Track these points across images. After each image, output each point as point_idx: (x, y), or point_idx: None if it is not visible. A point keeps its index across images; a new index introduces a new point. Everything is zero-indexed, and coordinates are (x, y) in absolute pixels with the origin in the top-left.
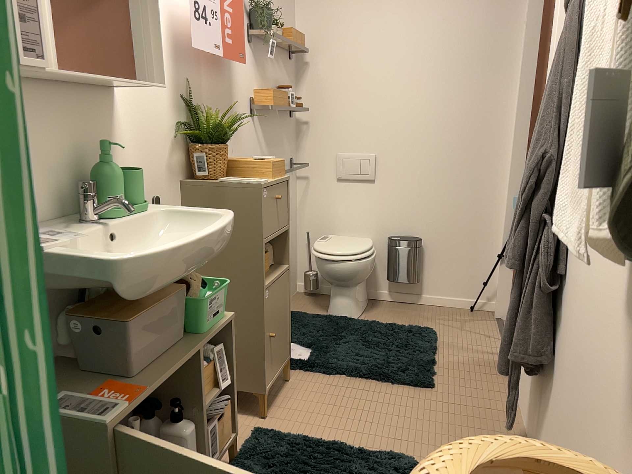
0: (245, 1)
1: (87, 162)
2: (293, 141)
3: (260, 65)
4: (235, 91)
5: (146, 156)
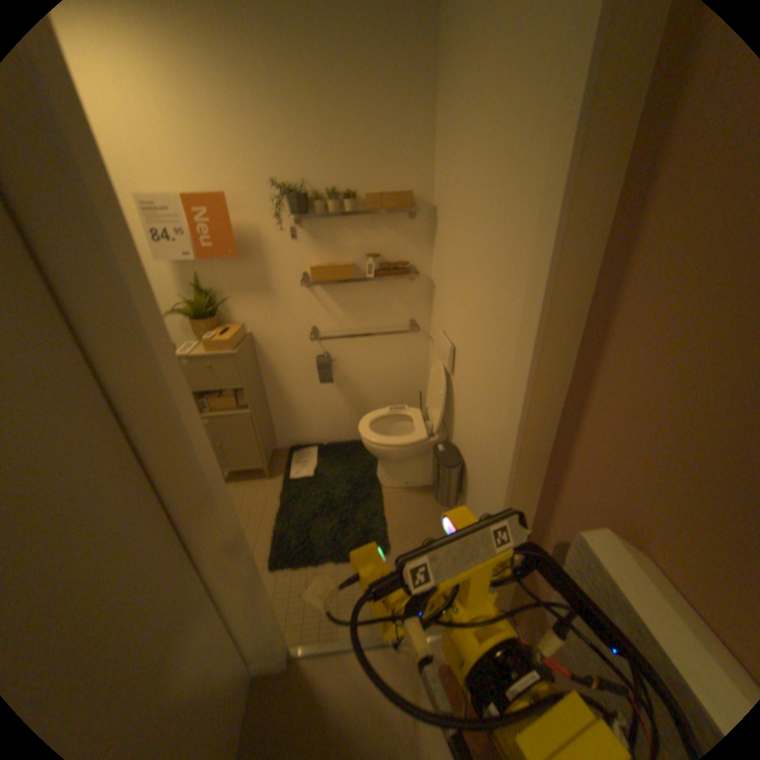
0: (277, 189)
1: None
2: (418, 304)
3: (322, 240)
4: (270, 272)
5: None
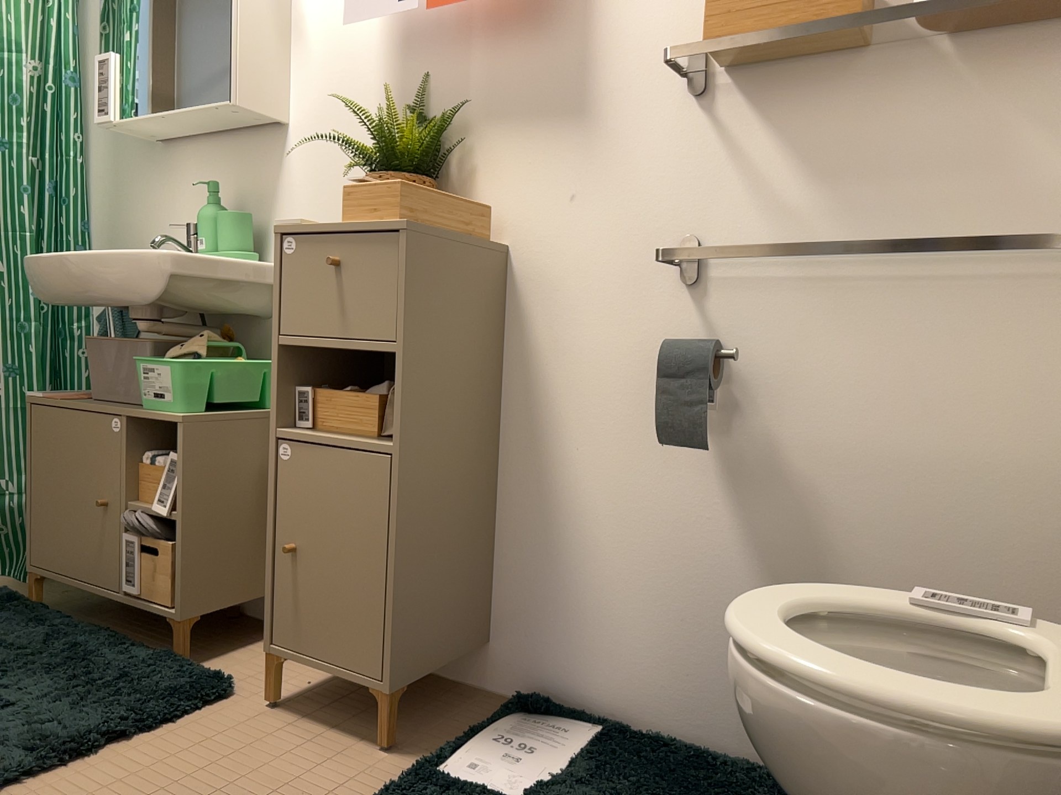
0: None
1: (250, 213)
2: None
3: None
4: (599, 55)
5: (326, 207)
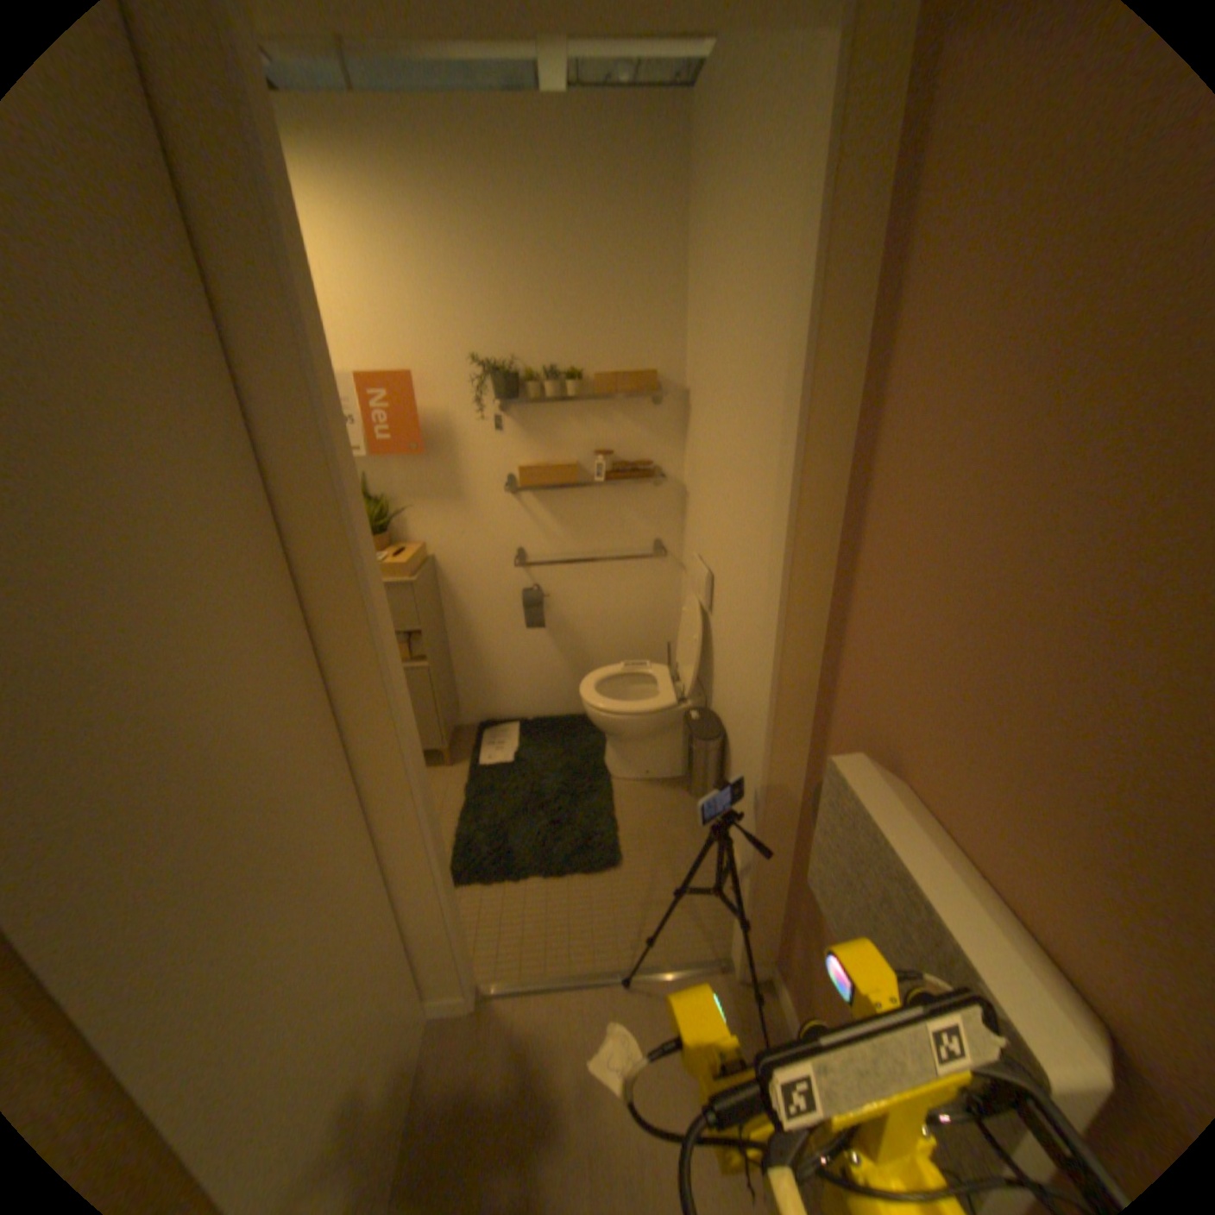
0: (479, 365)
1: None
2: (665, 519)
3: (536, 431)
4: (465, 472)
5: None
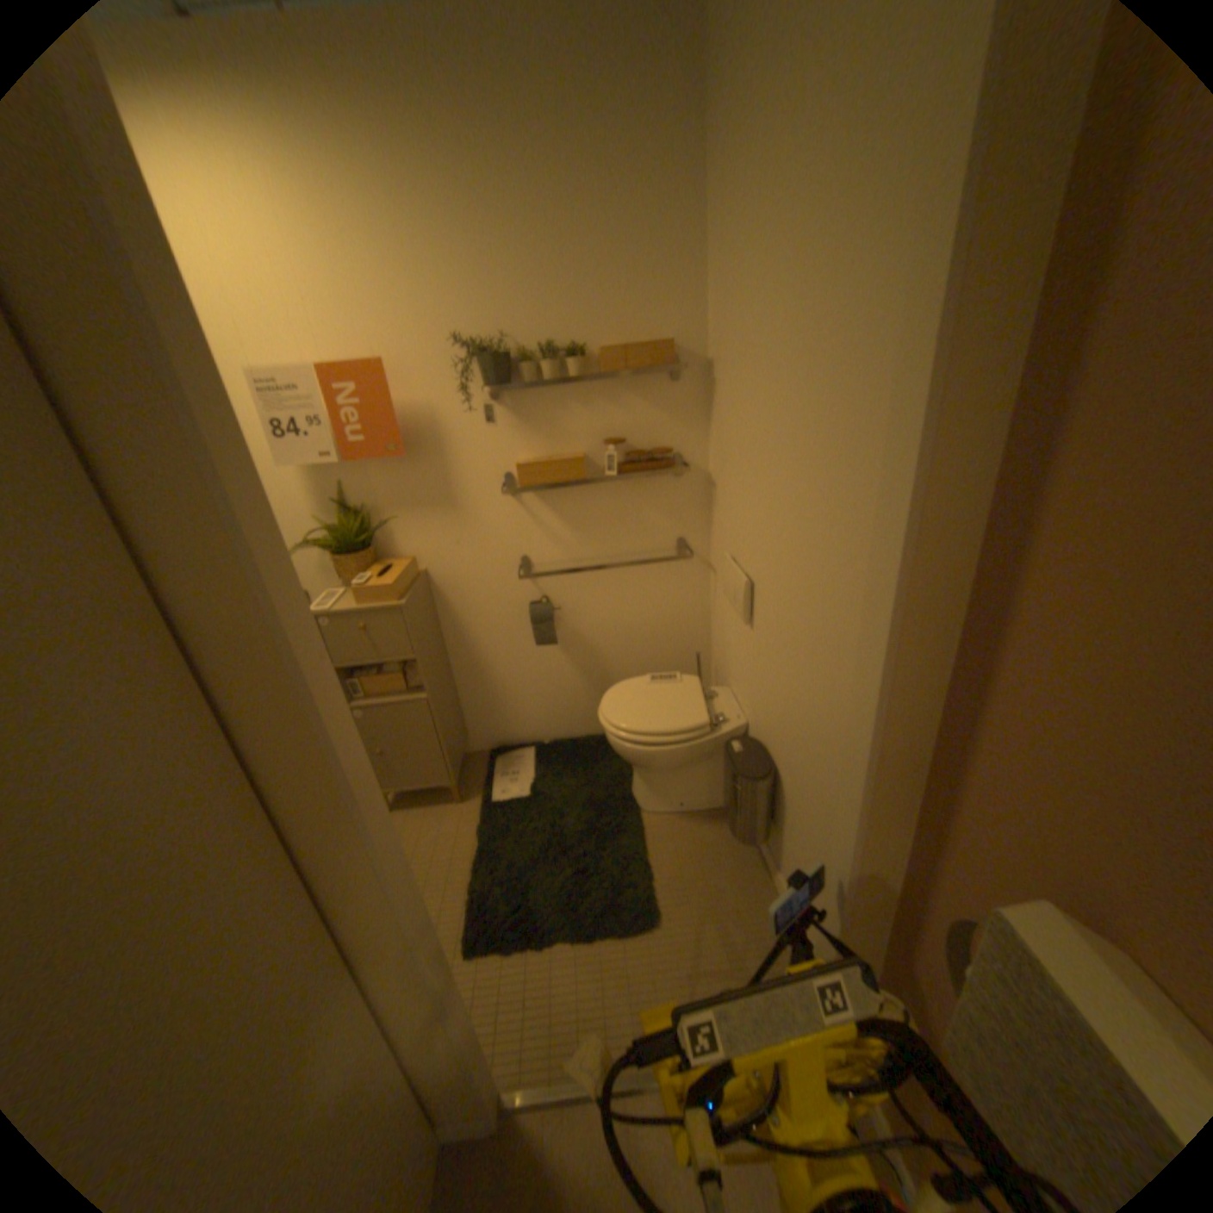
0: (462, 345)
1: None
2: (688, 513)
3: (534, 420)
4: (455, 472)
5: None
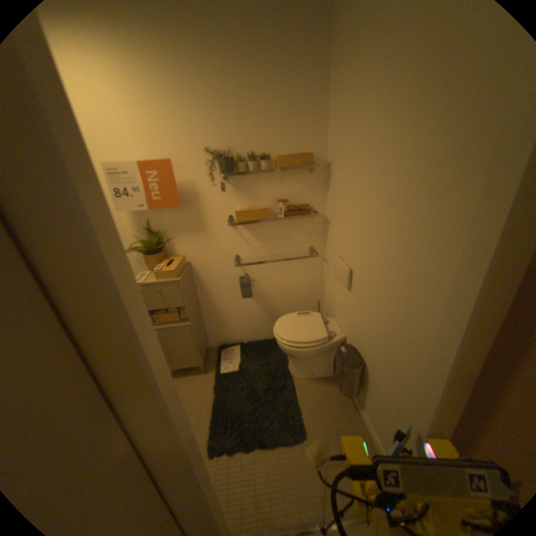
0: (209, 153)
1: None
2: (315, 234)
3: (243, 190)
4: (204, 214)
5: None
